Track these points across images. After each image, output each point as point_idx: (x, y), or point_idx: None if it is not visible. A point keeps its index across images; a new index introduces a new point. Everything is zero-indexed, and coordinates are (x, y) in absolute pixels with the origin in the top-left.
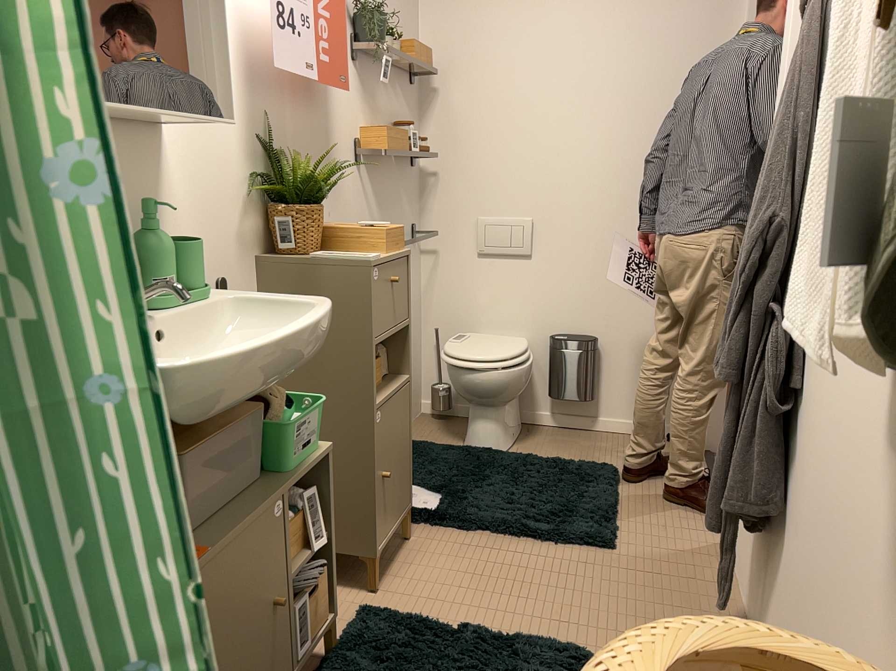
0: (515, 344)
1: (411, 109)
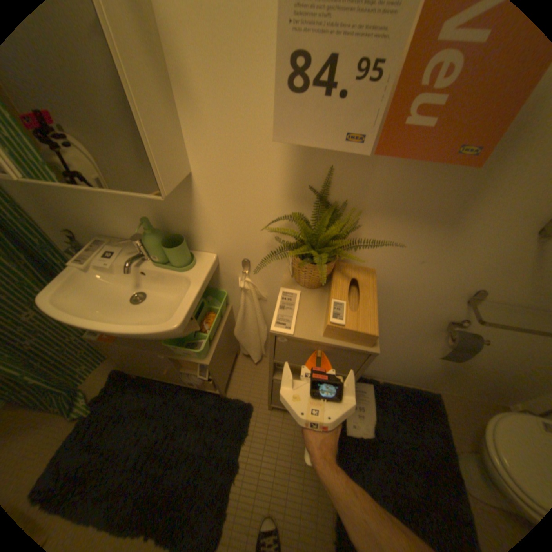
0: None
1: None
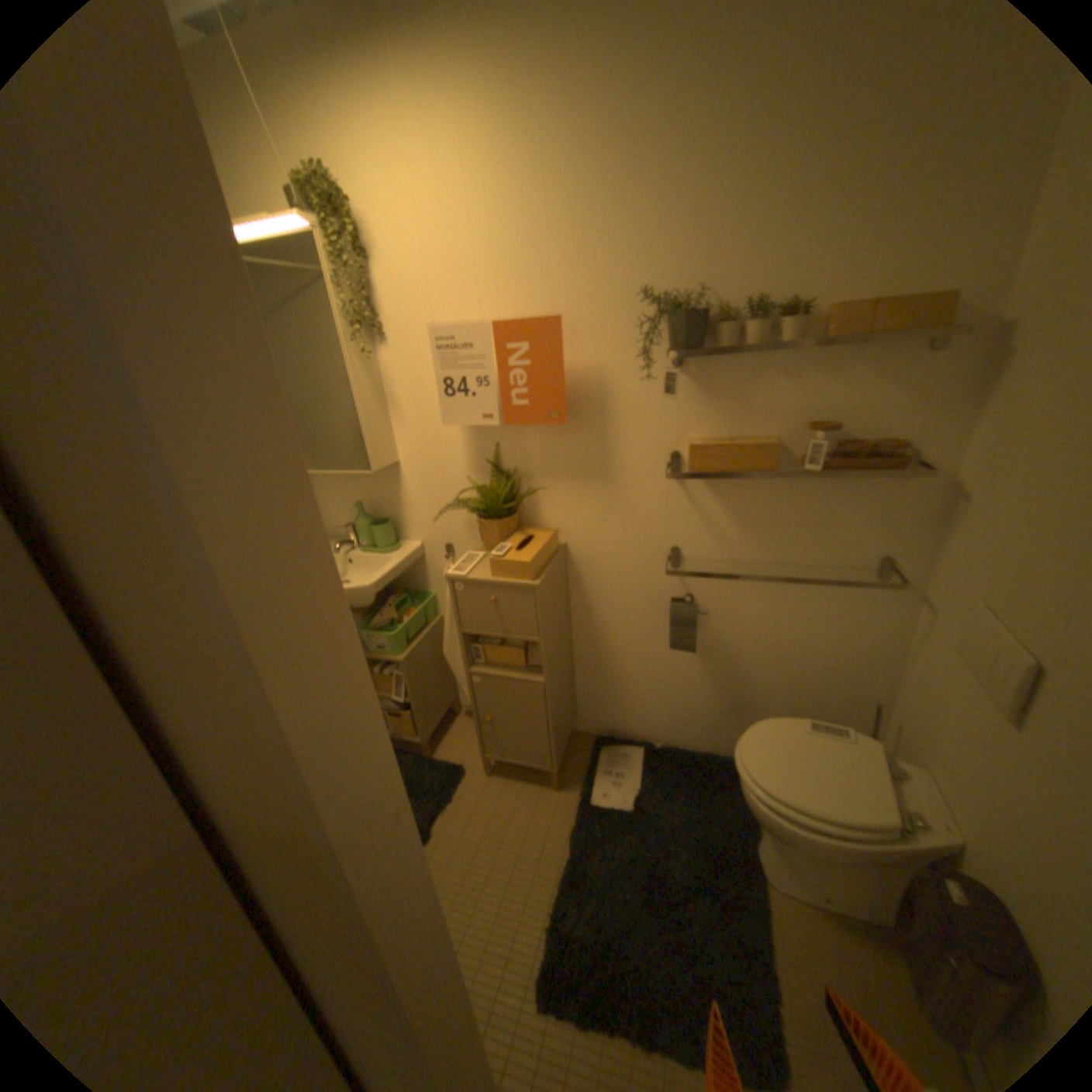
0: (849, 801)
1: (919, 380)
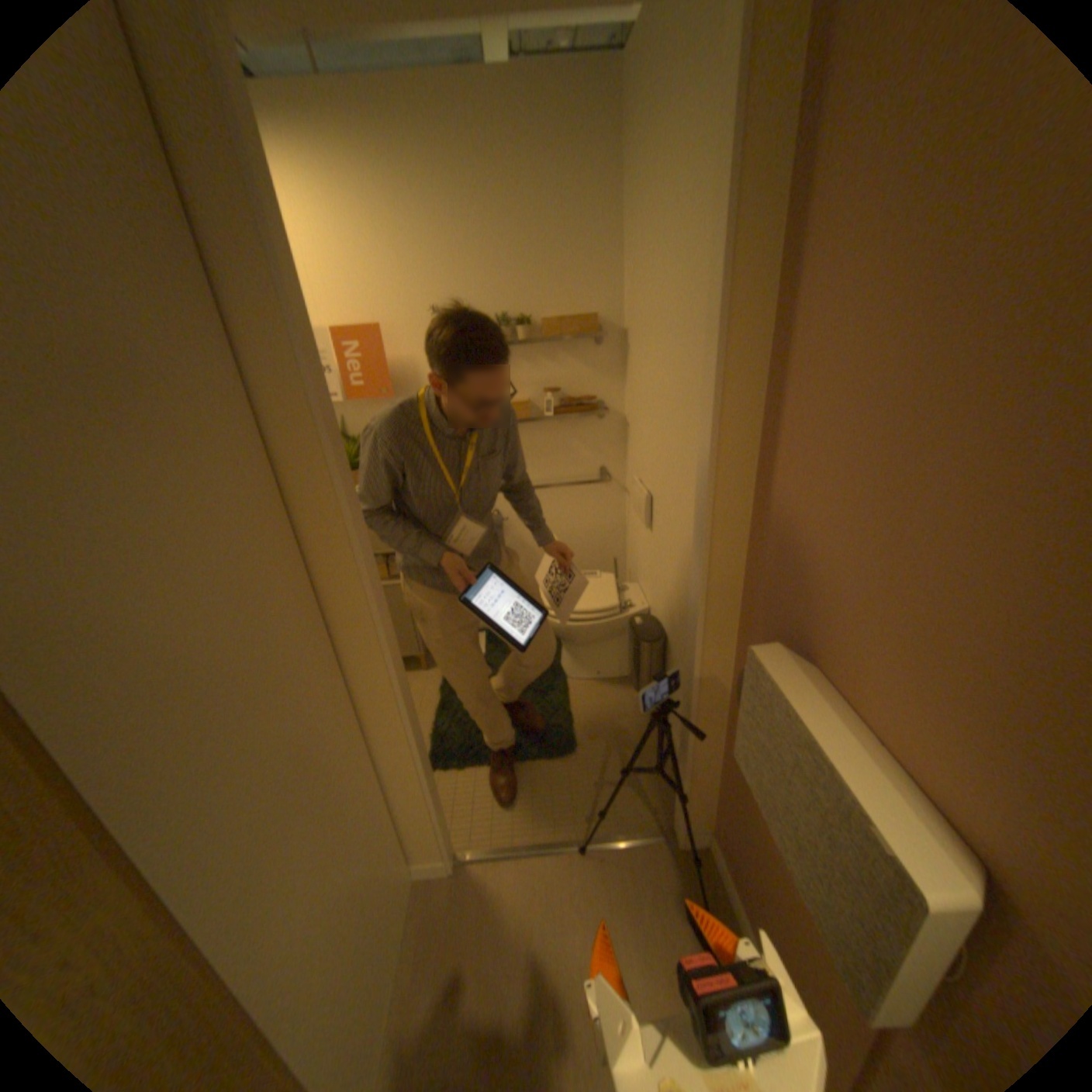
0: (593, 602)
1: (595, 363)
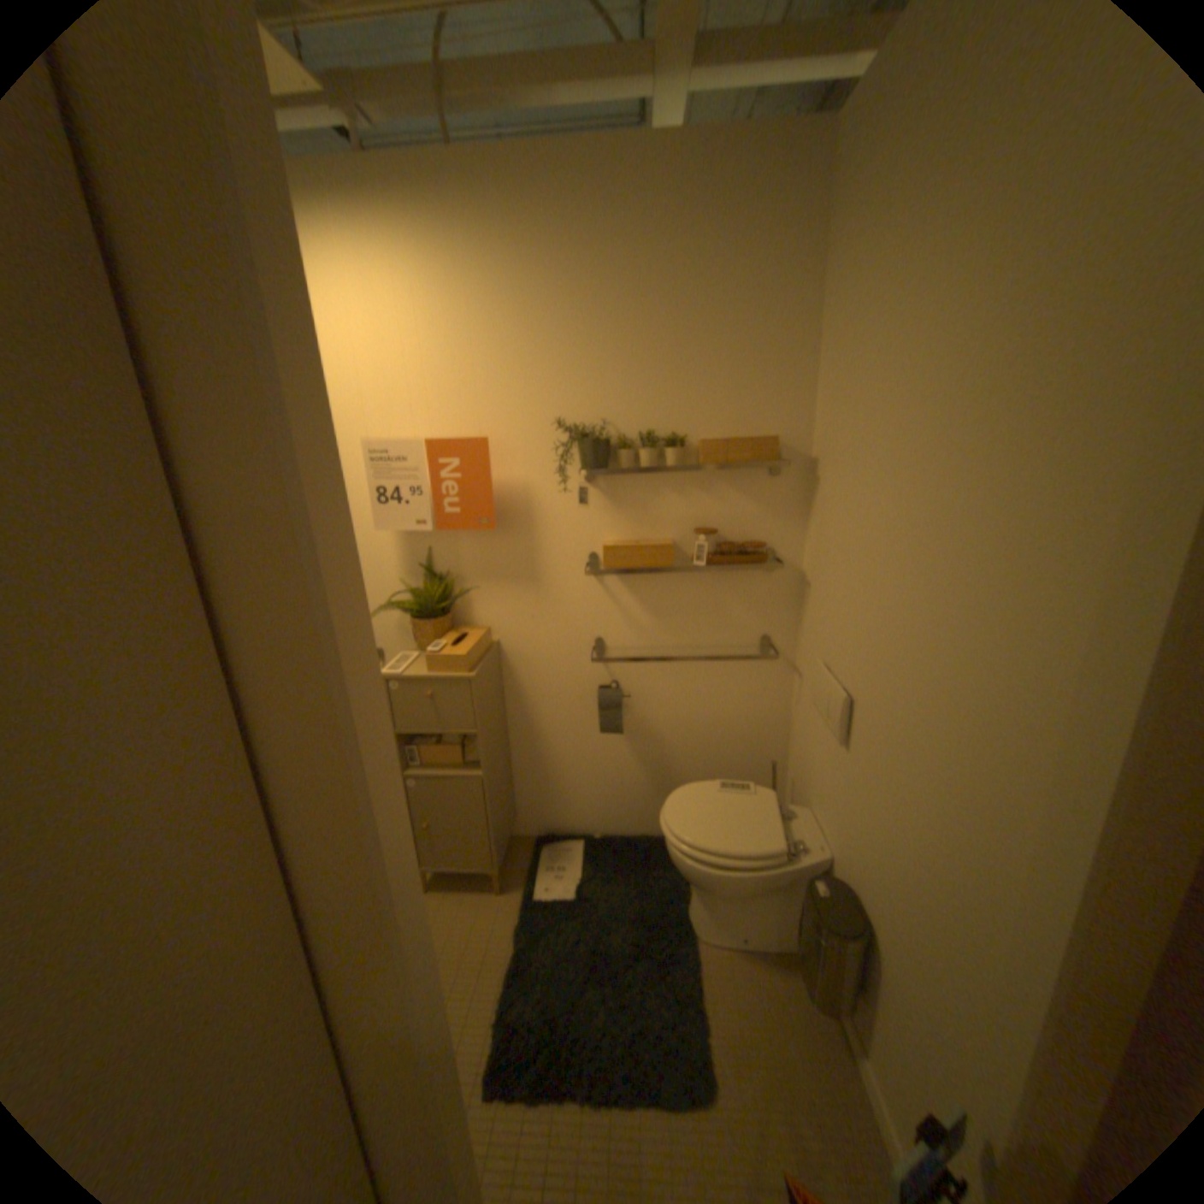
0: (748, 839)
1: (767, 499)
